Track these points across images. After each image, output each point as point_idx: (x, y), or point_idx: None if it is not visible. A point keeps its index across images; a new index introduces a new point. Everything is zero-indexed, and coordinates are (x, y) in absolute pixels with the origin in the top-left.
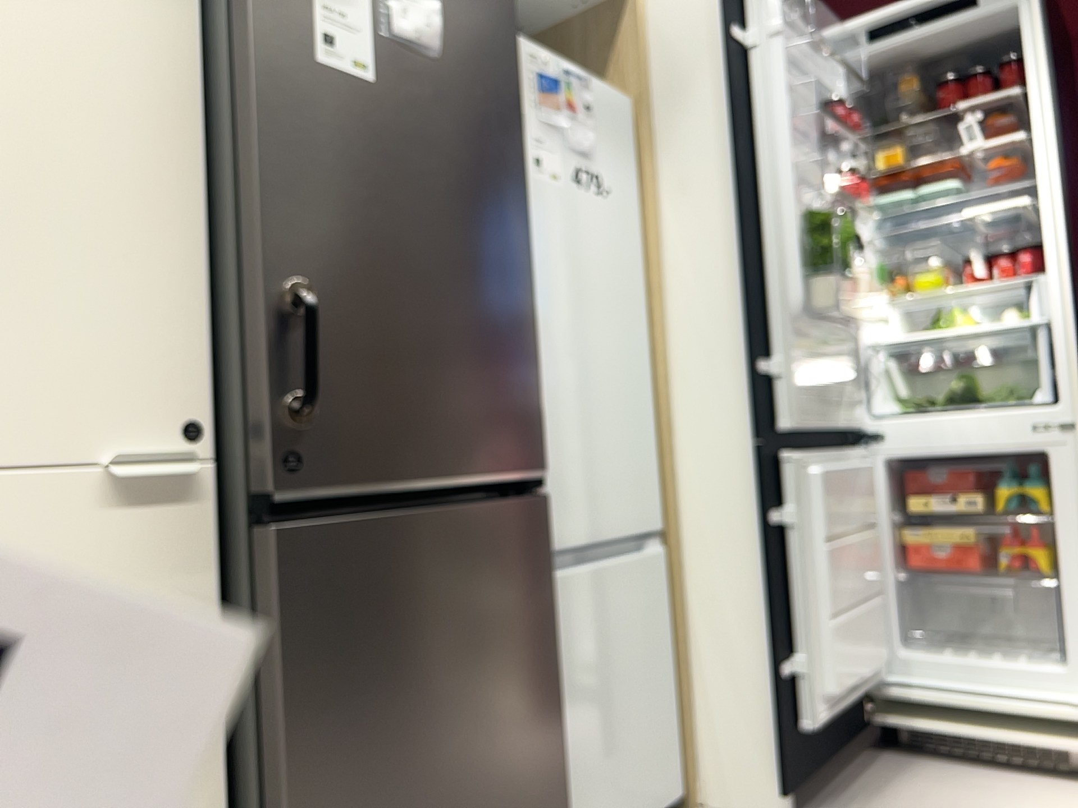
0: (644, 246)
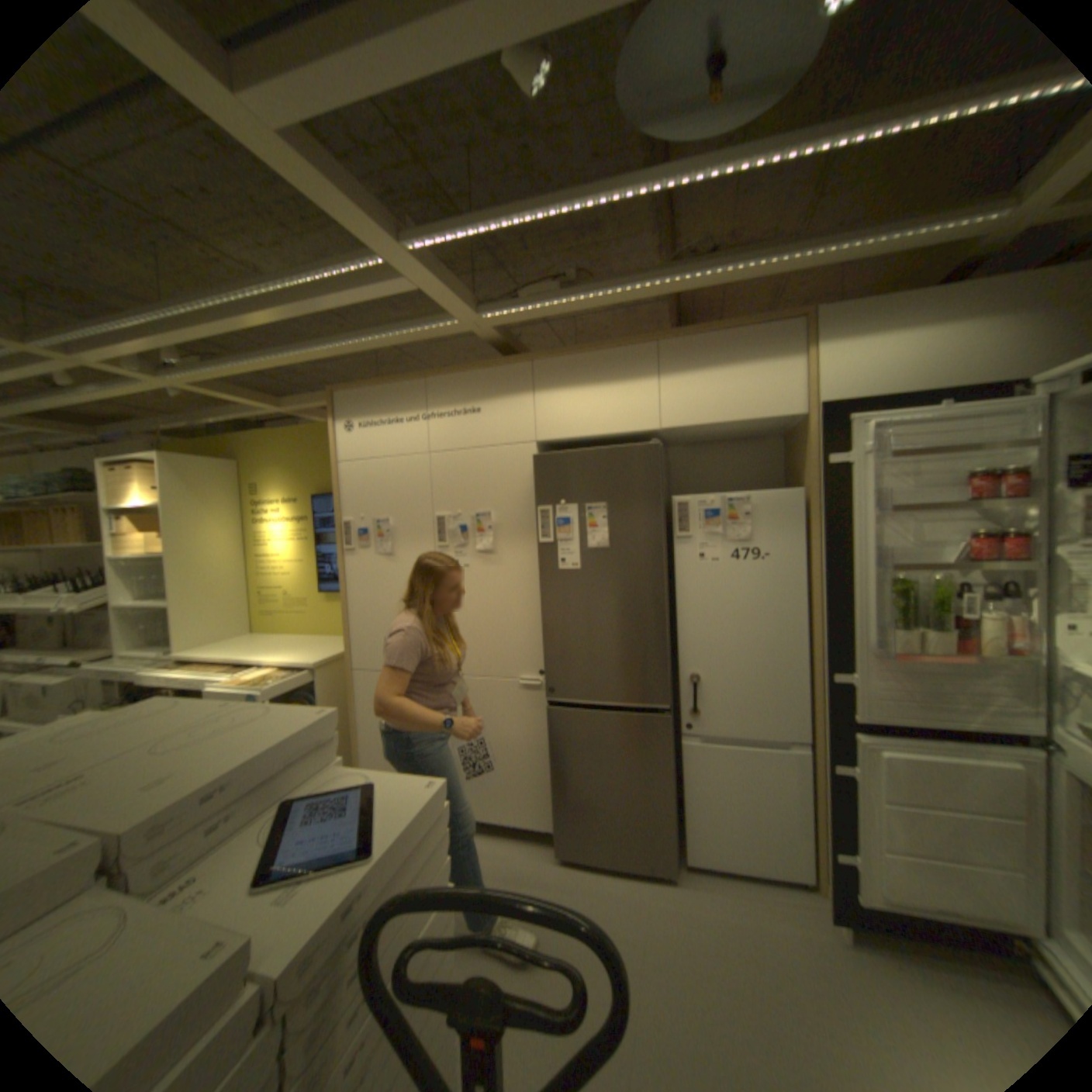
0: (813, 578)
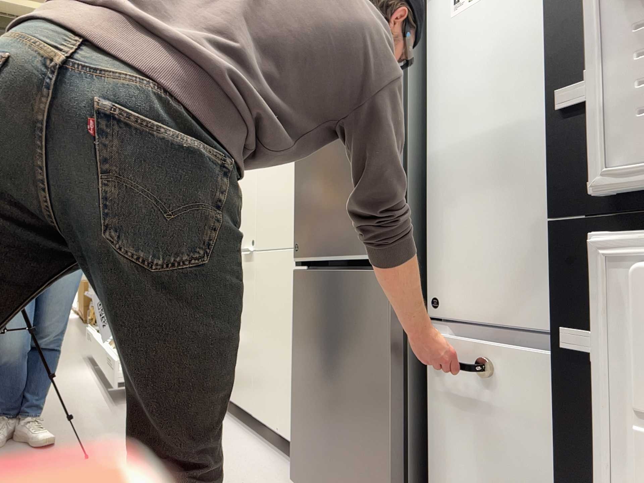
0: None
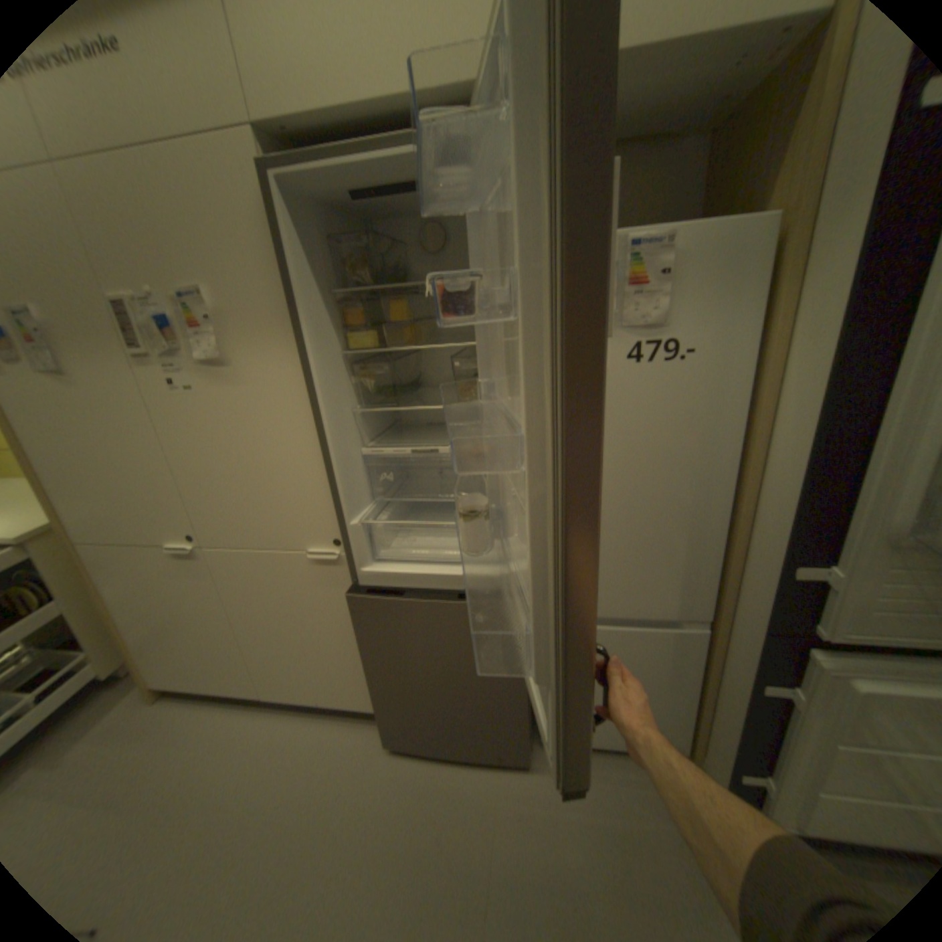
0: (759, 387)
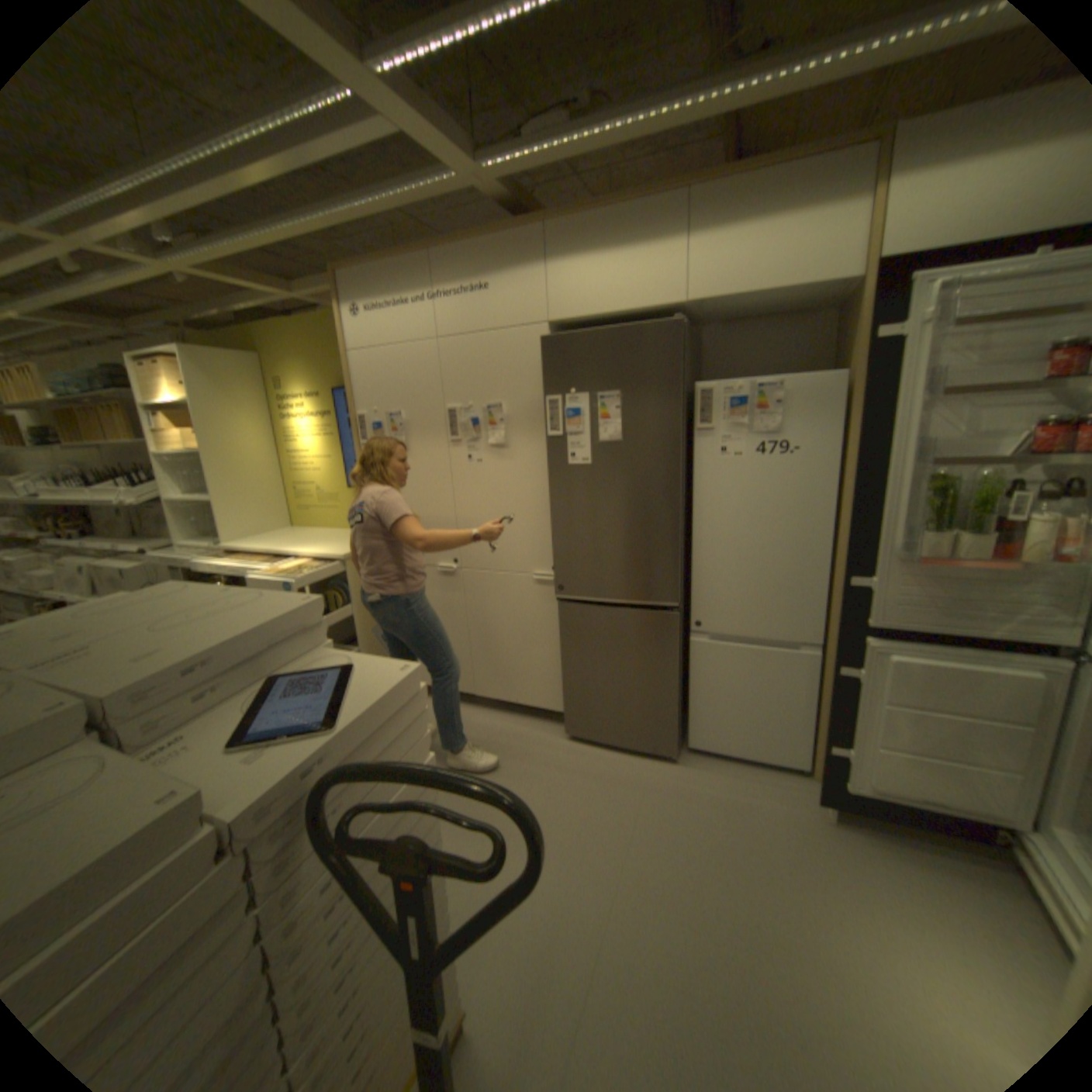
0: (845, 474)
